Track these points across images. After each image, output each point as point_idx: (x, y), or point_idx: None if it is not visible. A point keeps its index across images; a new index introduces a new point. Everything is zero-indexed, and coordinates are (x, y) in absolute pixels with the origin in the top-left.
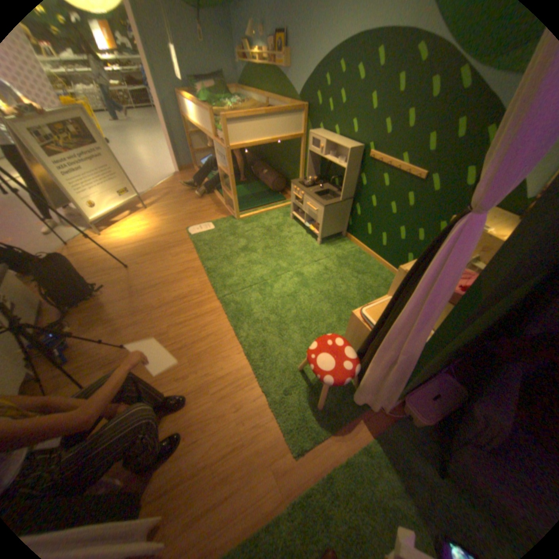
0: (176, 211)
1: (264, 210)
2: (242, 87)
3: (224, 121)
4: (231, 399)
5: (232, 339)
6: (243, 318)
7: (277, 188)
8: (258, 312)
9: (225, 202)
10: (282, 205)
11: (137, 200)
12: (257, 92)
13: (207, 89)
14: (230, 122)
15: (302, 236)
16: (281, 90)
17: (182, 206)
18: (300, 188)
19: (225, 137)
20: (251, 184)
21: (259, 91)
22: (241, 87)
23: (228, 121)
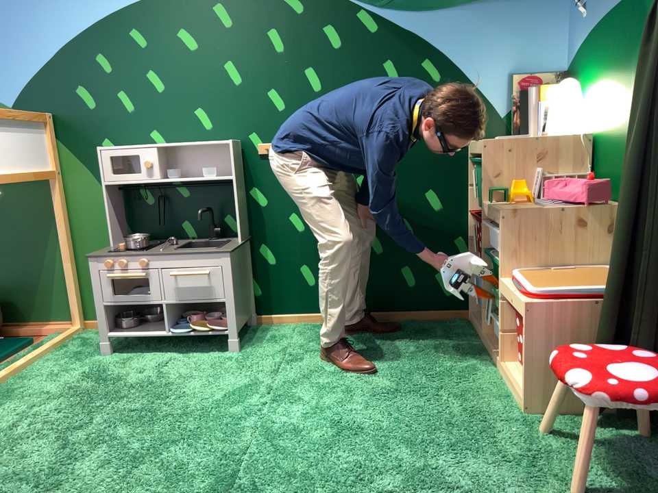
0: None
1: (3, 371)
2: None
3: None
4: None
5: None
6: None
7: None
8: None
9: None
10: (45, 345)
11: None
12: None
13: None
14: None
15: (180, 361)
16: None
17: None
18: (130, 253)
19: None
20: None
21: None
22: None
23: None
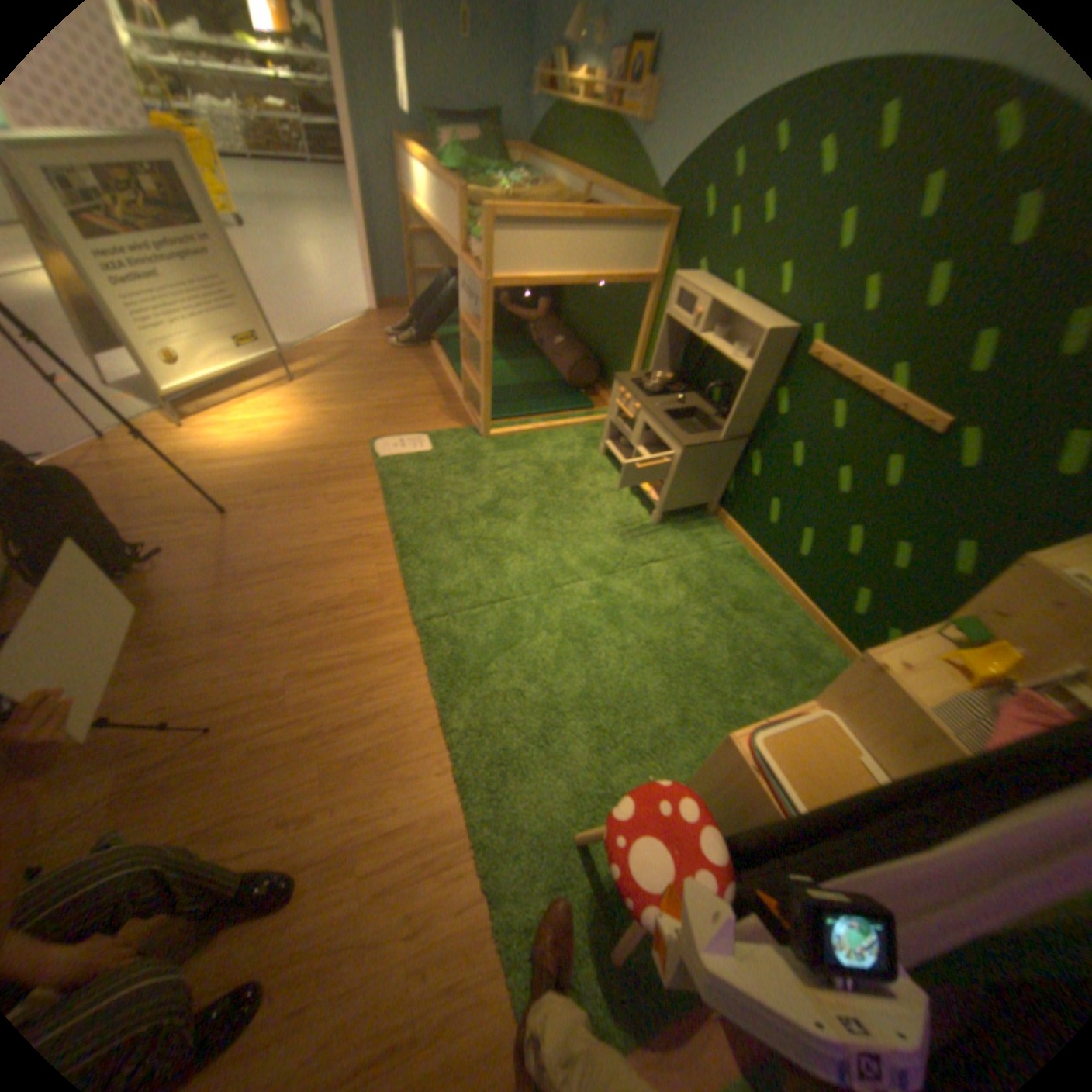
0: (355, 397)
1: (544, 425)
2: (538, 152)
3: (490, 219)
4: (405, 900)
5: (431, 732)
6: (463, 682)
7: (580, 380)
8: (502, 672)
9: (464, 393)
10: (586, 420)
11: (277, 359)
12: (569, 167)
13: (463, 143)
14: (503, 224)
15: (619, 499)
16: (623, 171)
17: (371, 388)
18: (635, 394)
19: (487, 256)
20: (526, 361)
21: (573, 166)
22: (535, 152)
23: (499, 222)
